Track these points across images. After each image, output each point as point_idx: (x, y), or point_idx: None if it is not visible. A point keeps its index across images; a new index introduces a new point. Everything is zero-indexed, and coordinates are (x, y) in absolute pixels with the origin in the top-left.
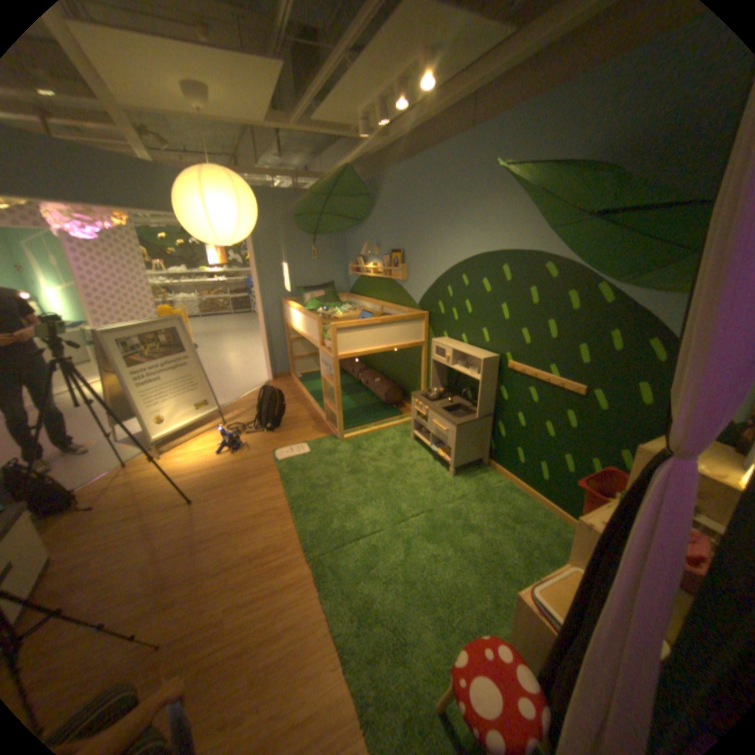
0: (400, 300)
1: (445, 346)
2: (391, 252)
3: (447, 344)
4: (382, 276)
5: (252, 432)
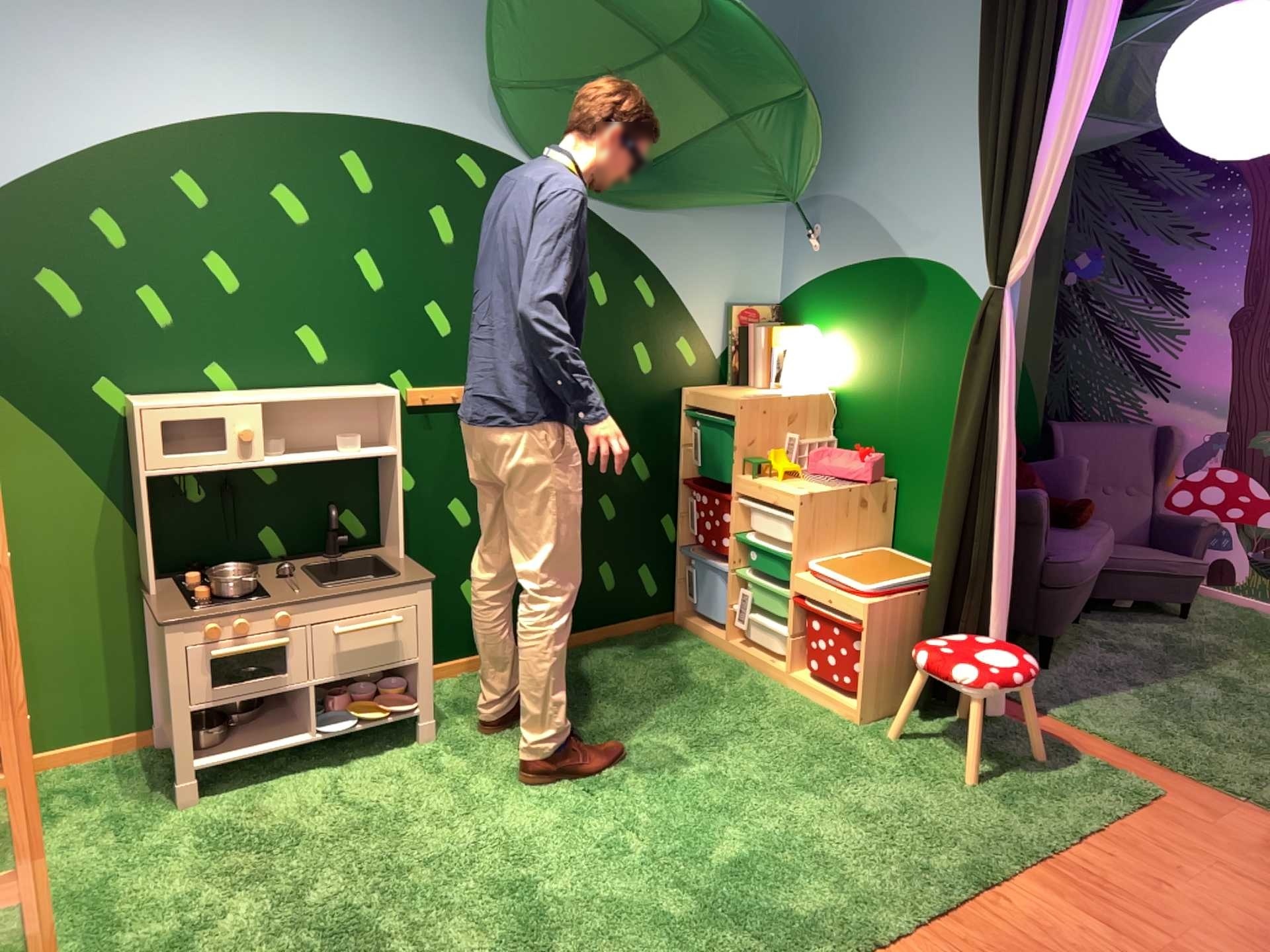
0: None
1: (223, 403)
2: None
3: (204, 398)
4: None
5: None
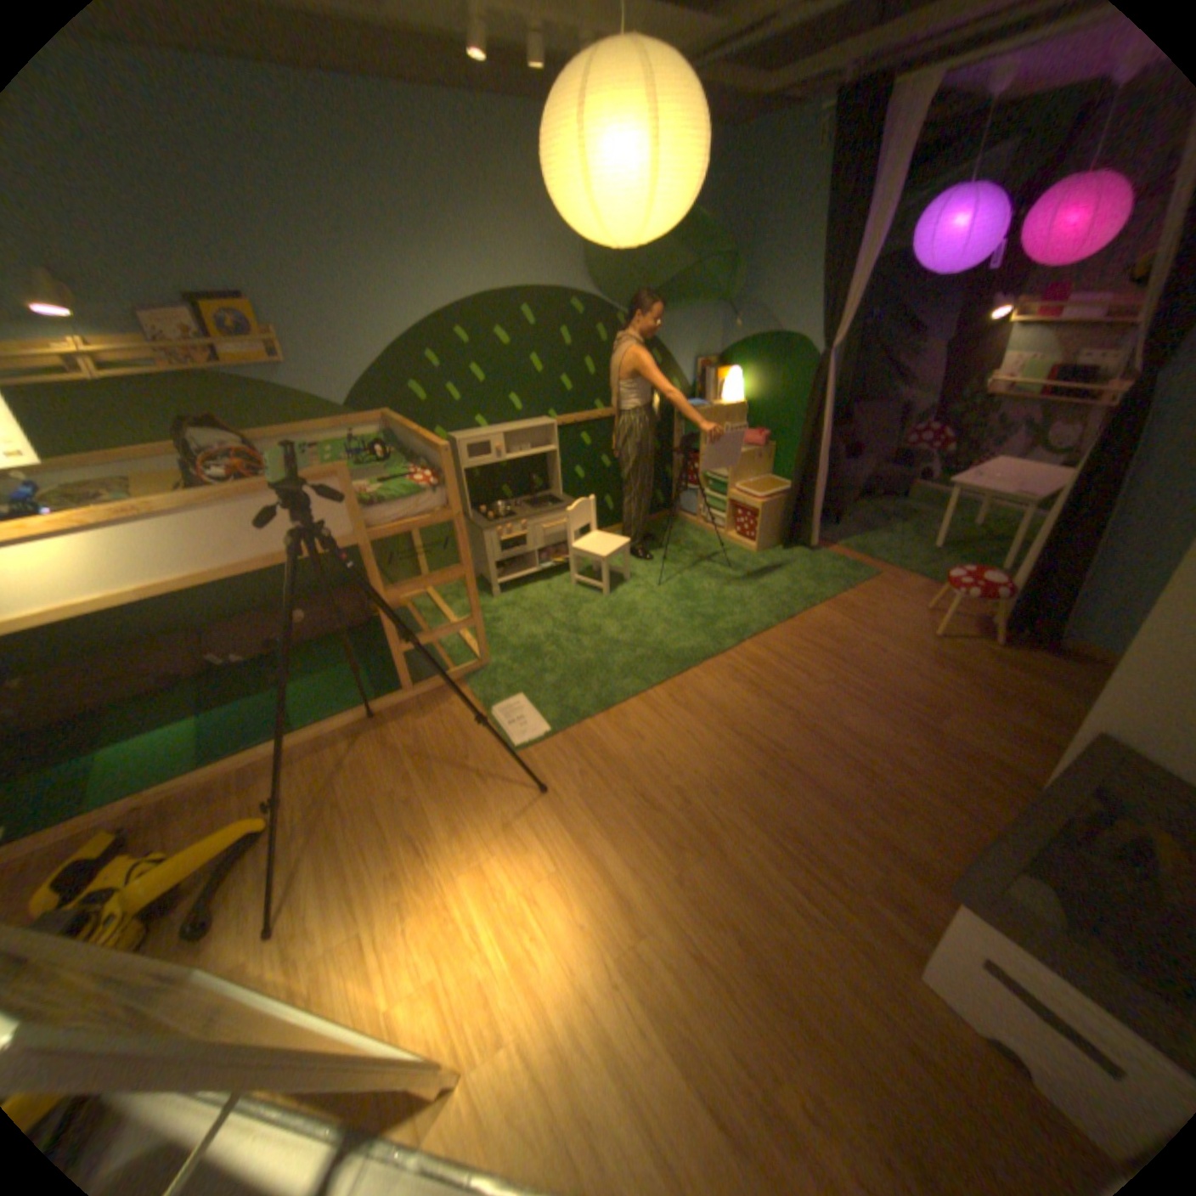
0: (268, 414)
1: (487, 436)
2: (176, 299)
3: (479, 435)
4: (166, 368)
5: (409, 835)
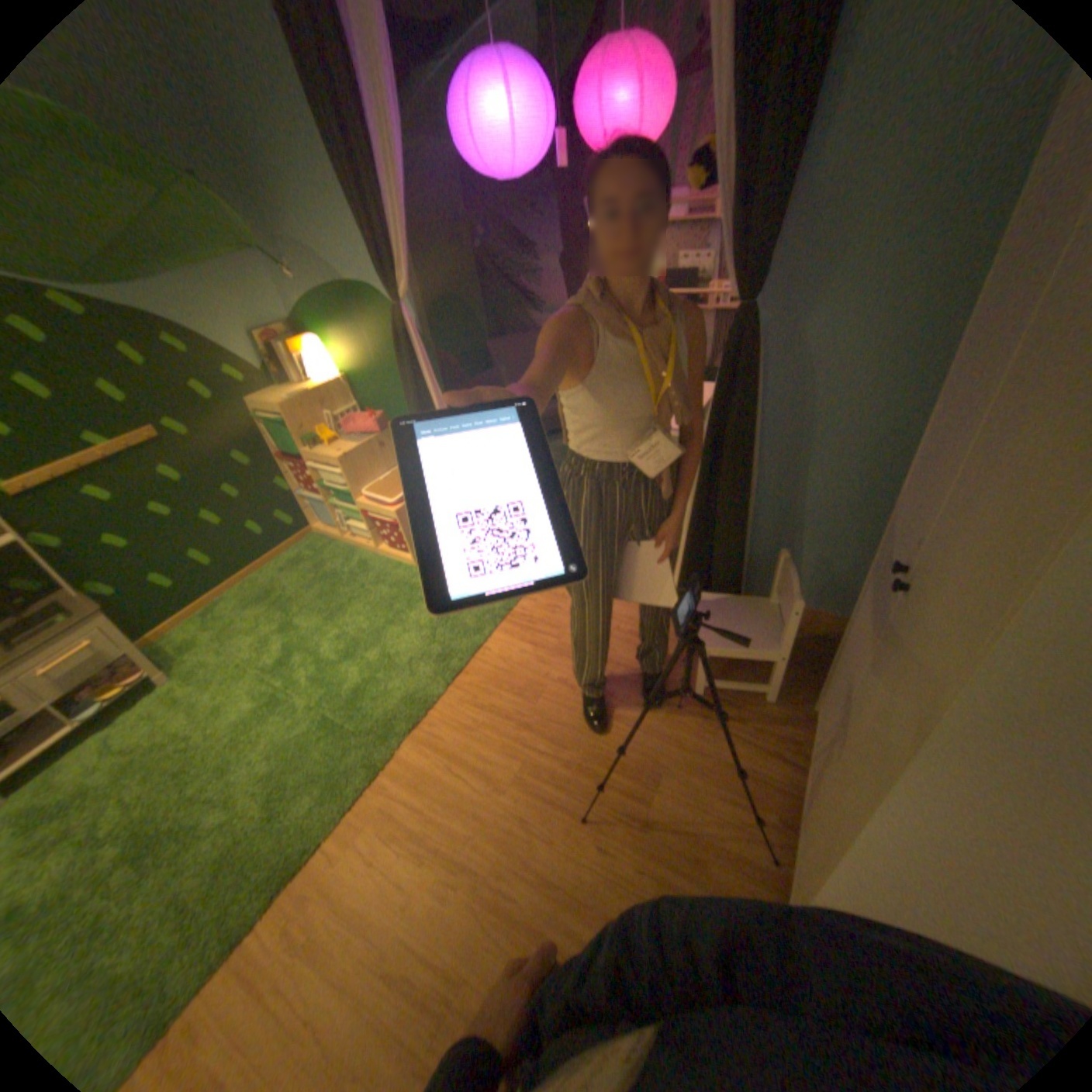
0: None
1: None
2: None
3: None
4: None
5: None
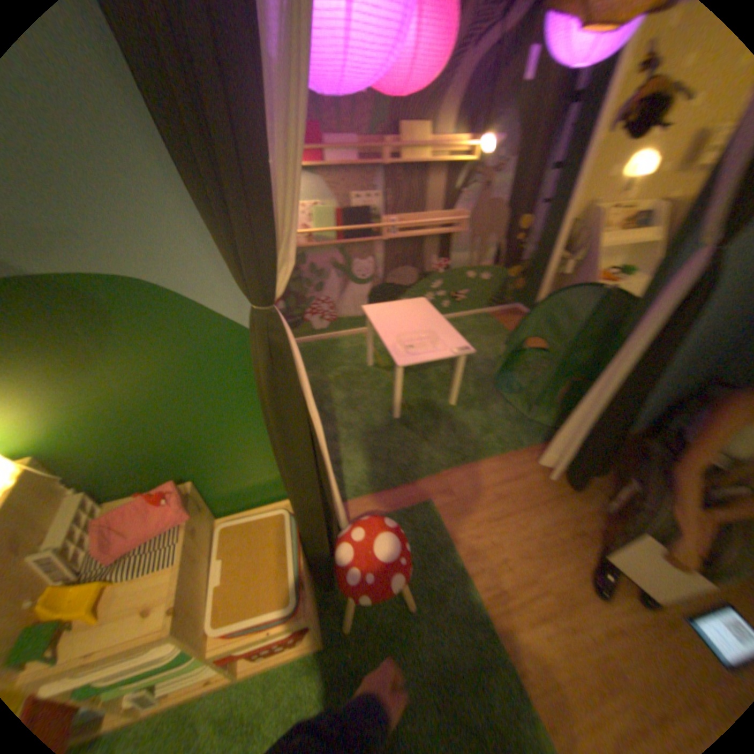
0: None
1: None
2: None
3: None
4: None
5: None
